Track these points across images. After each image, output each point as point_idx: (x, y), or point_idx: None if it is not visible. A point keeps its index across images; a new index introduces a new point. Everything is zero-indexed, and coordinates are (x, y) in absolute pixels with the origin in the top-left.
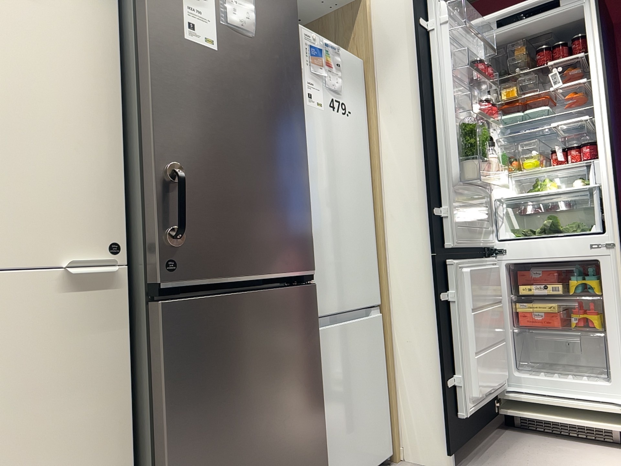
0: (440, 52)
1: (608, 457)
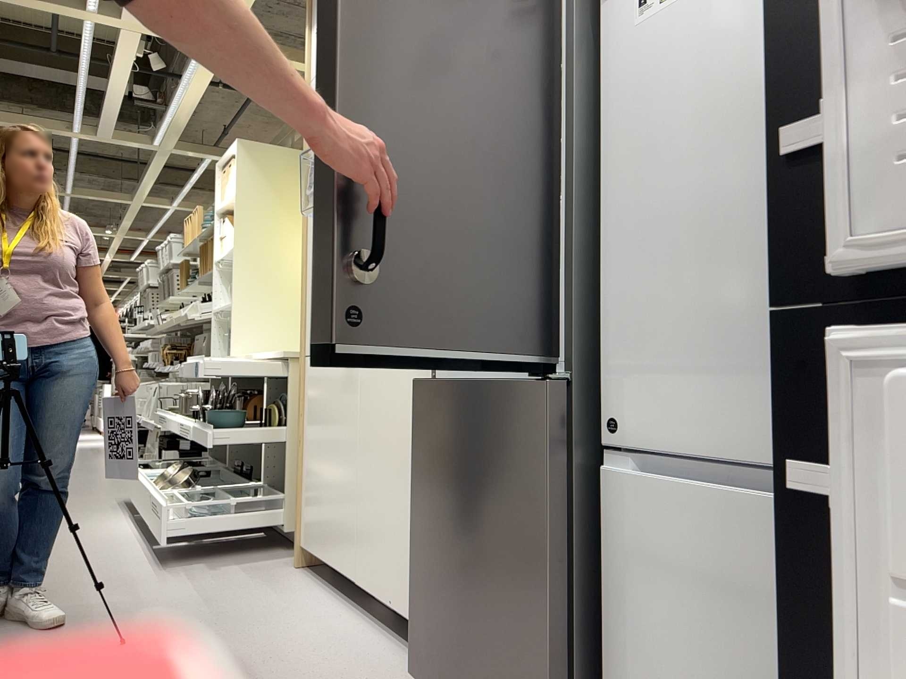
0: None
1: None
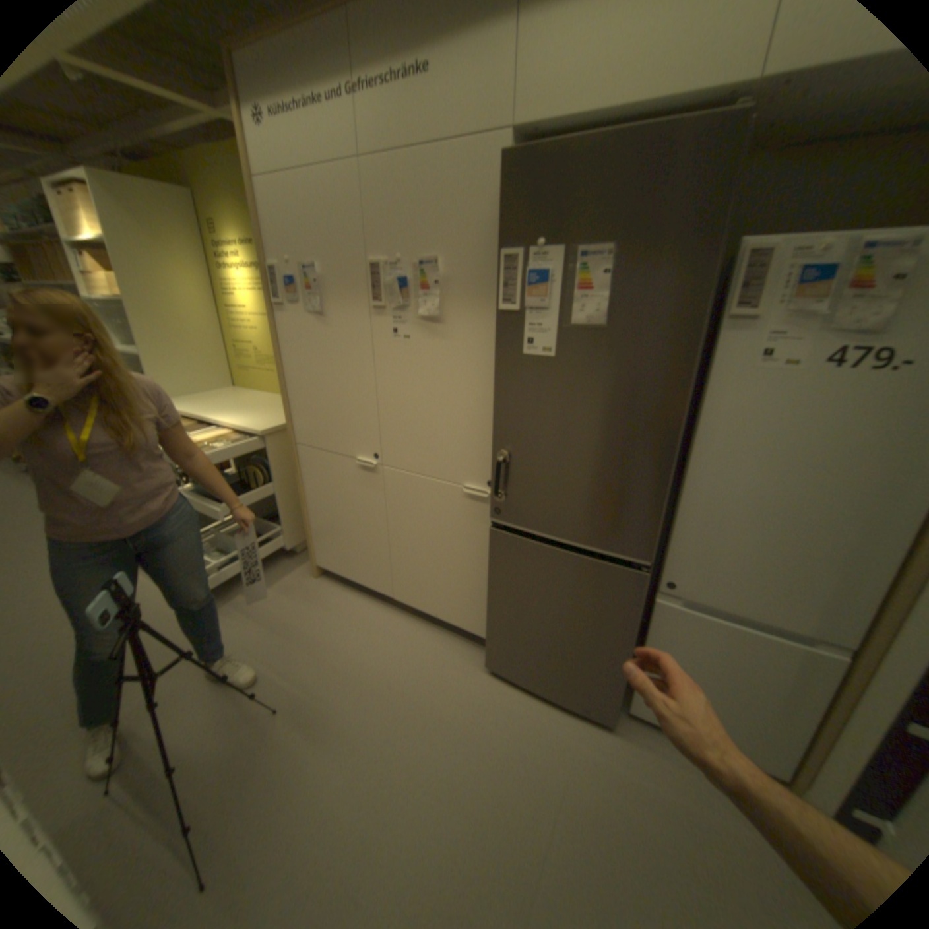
0: None
1: None
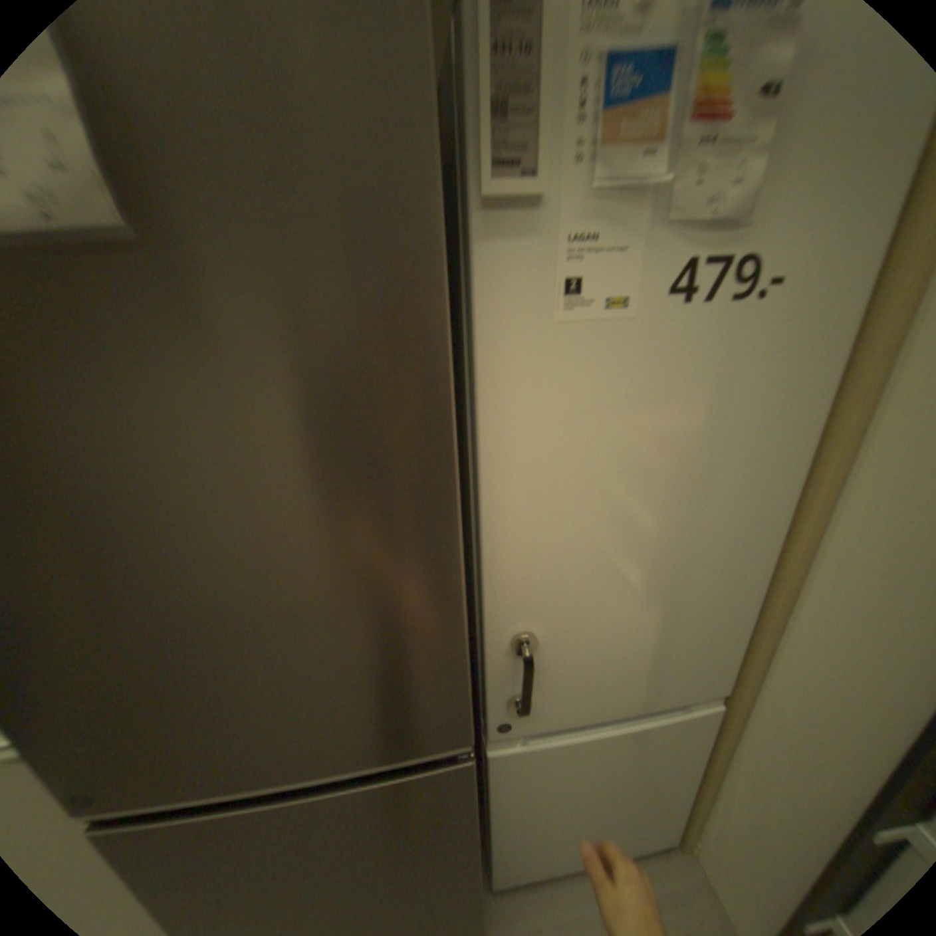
0: None
1: None
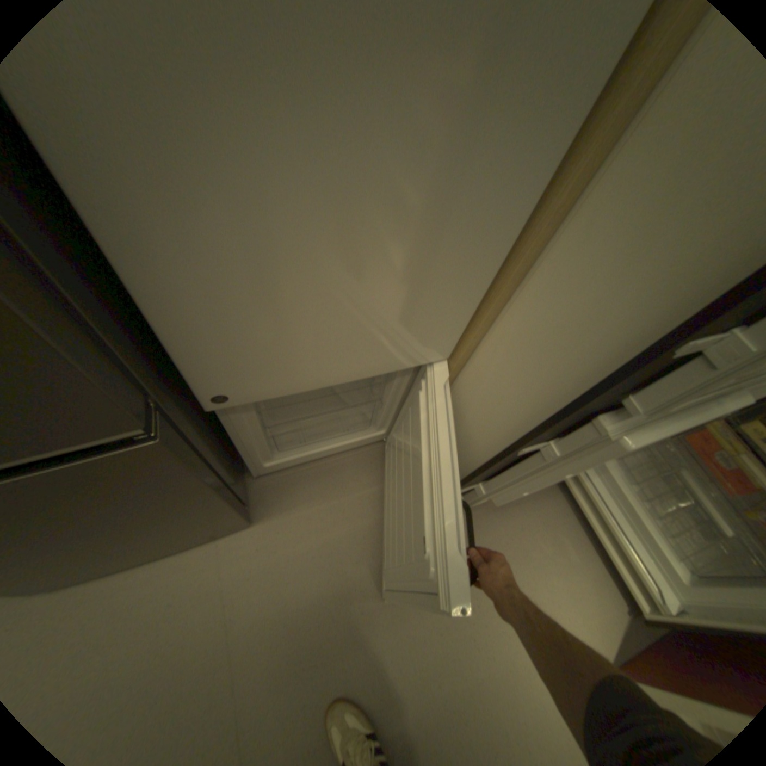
0: None
1: (589, 596)
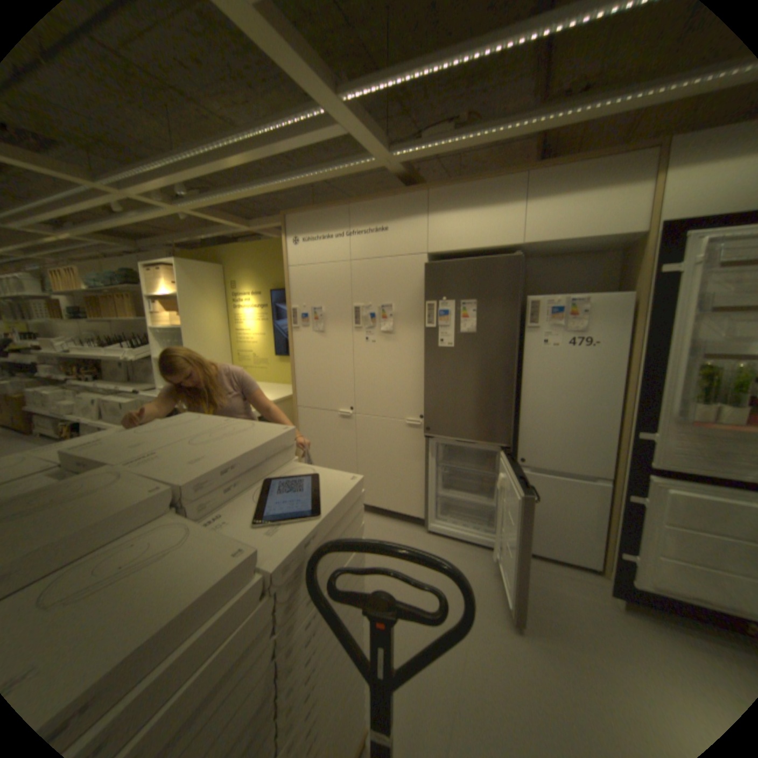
0: (687, 294)
1: None
